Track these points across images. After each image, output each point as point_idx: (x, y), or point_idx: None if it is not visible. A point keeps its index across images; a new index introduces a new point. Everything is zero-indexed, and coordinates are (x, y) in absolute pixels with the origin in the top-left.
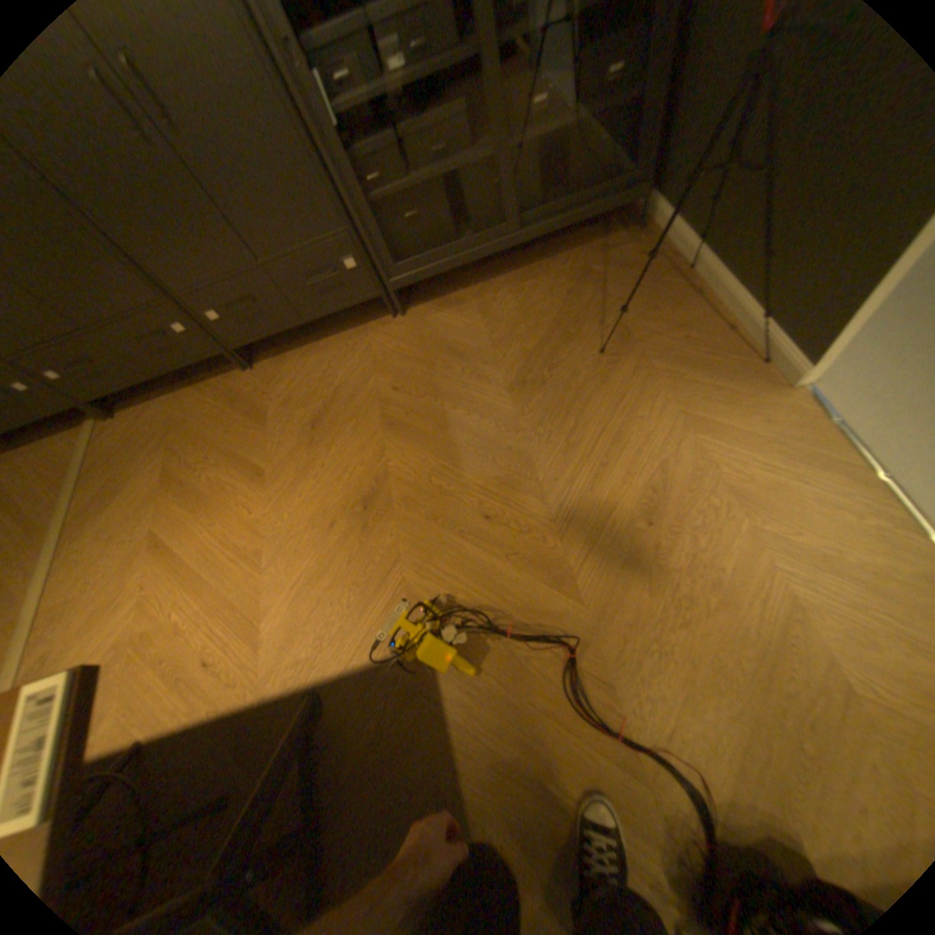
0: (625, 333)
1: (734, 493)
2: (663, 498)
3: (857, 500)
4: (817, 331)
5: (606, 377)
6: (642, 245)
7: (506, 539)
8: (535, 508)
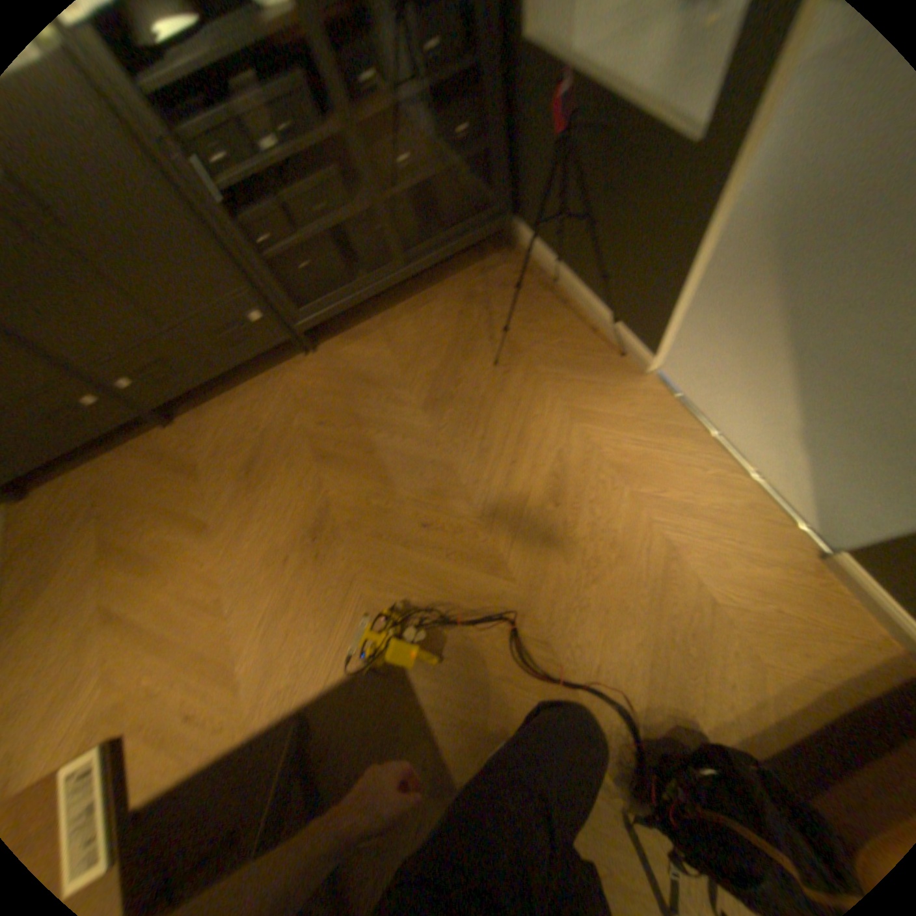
0: (510, 346)
1: (614, 467)
2: (562, 482)
3: (699, 456)
4: (649, 332)
5: (501, 387)
6: (511, 266)
7: (443, 542)
8: (462, 510)
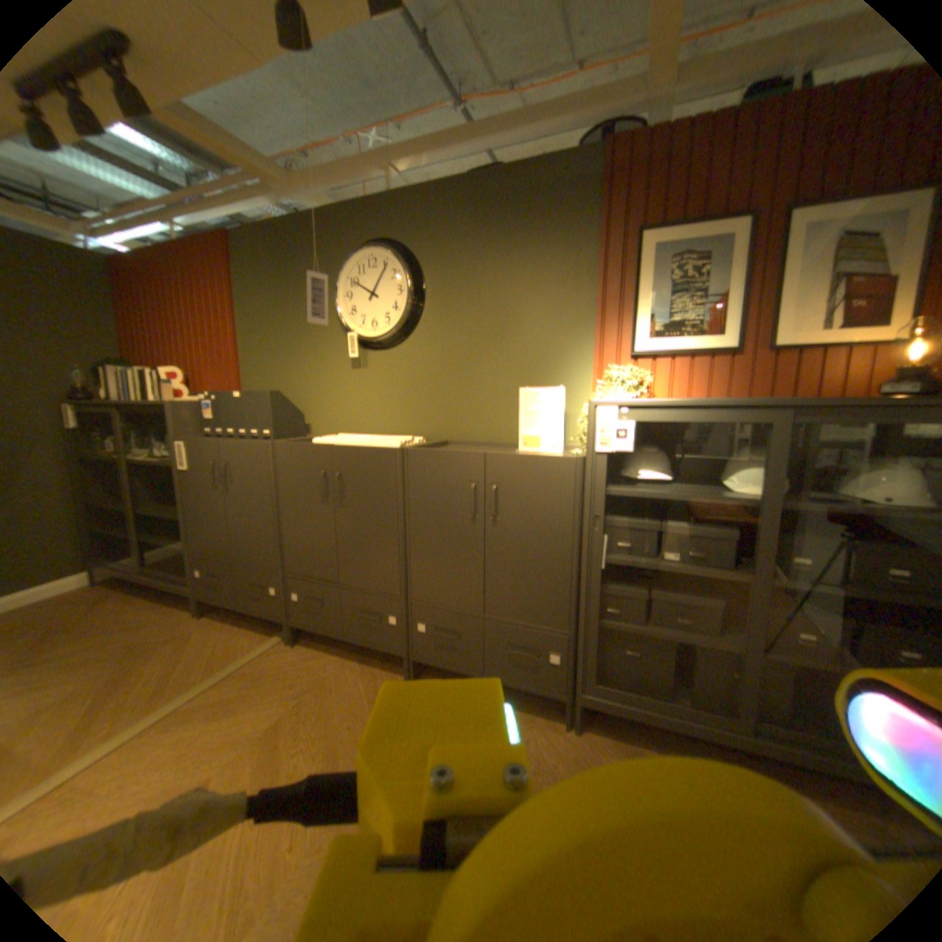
0: None
1: None
2: None
3: None
4: None
5: None
6: None
7: None
8: None
